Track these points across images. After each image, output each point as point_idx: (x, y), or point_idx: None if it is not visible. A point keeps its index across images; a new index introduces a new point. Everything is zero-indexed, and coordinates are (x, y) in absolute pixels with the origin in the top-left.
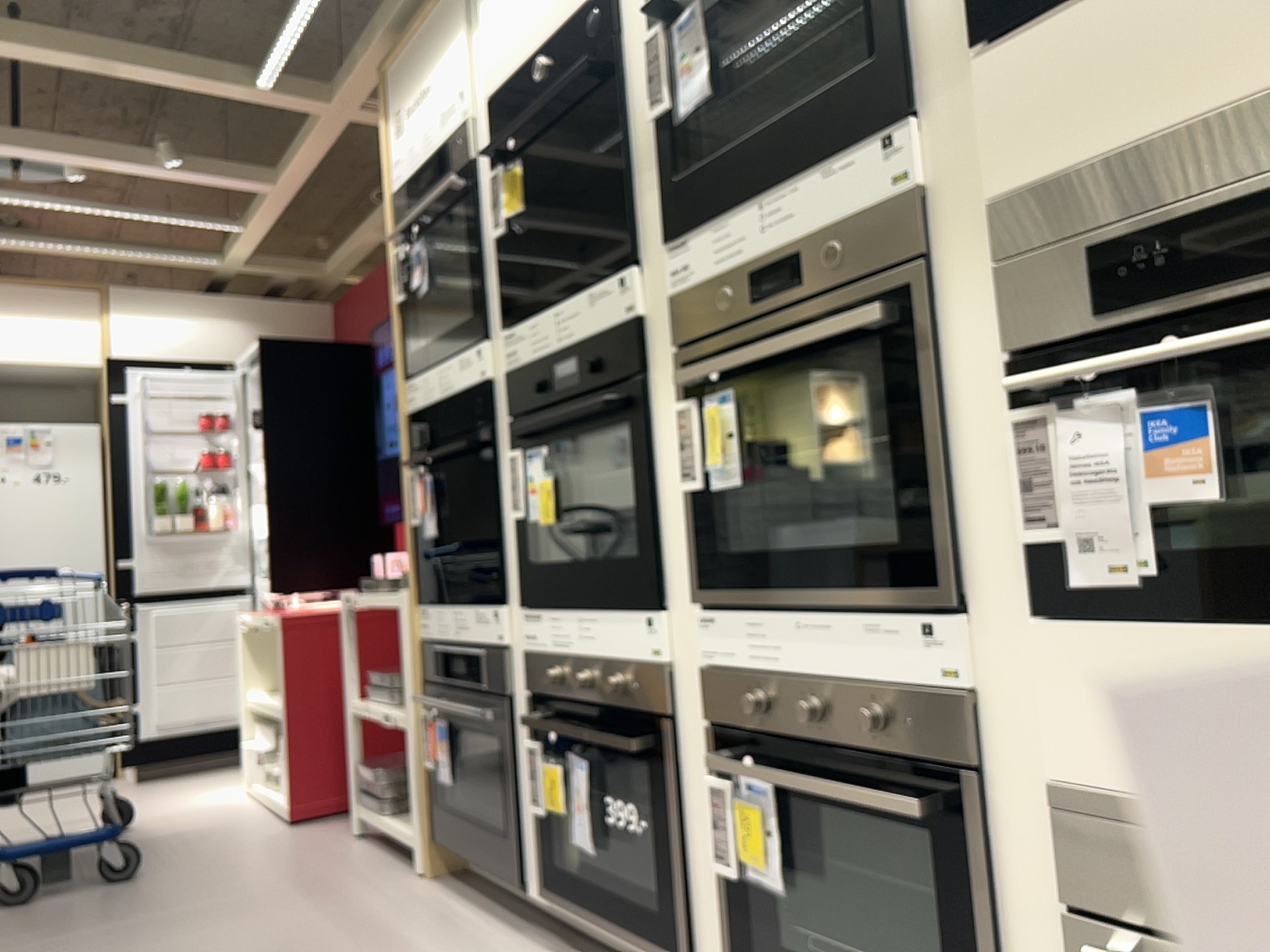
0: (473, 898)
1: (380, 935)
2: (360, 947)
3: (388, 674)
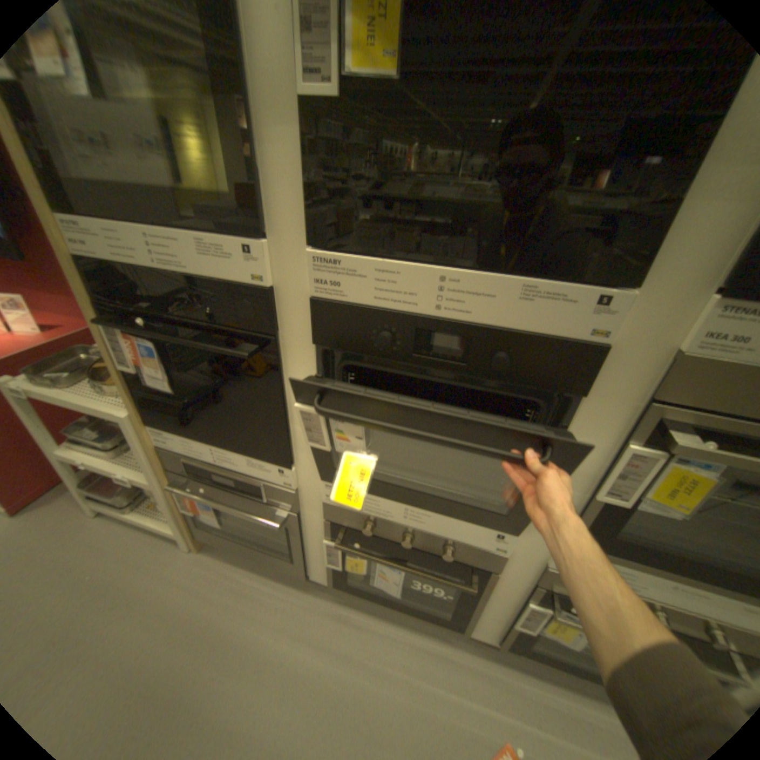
0: (244, 564)
1: (213, 637)
2: (209, 658)
3: (90, 434)
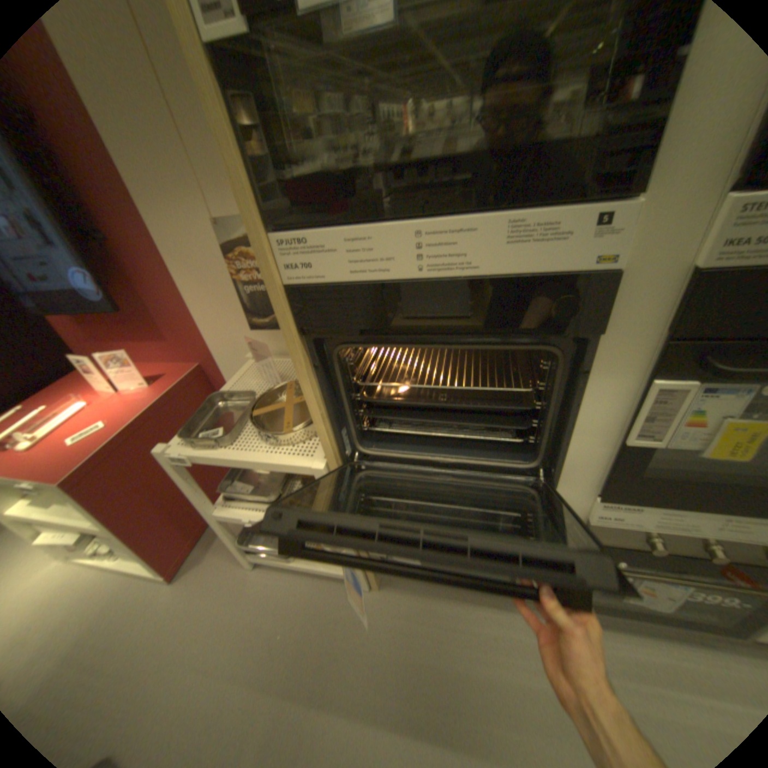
0: (433, 593)
1: (443, 681)
2: (450, 707)
3: (246, 487)
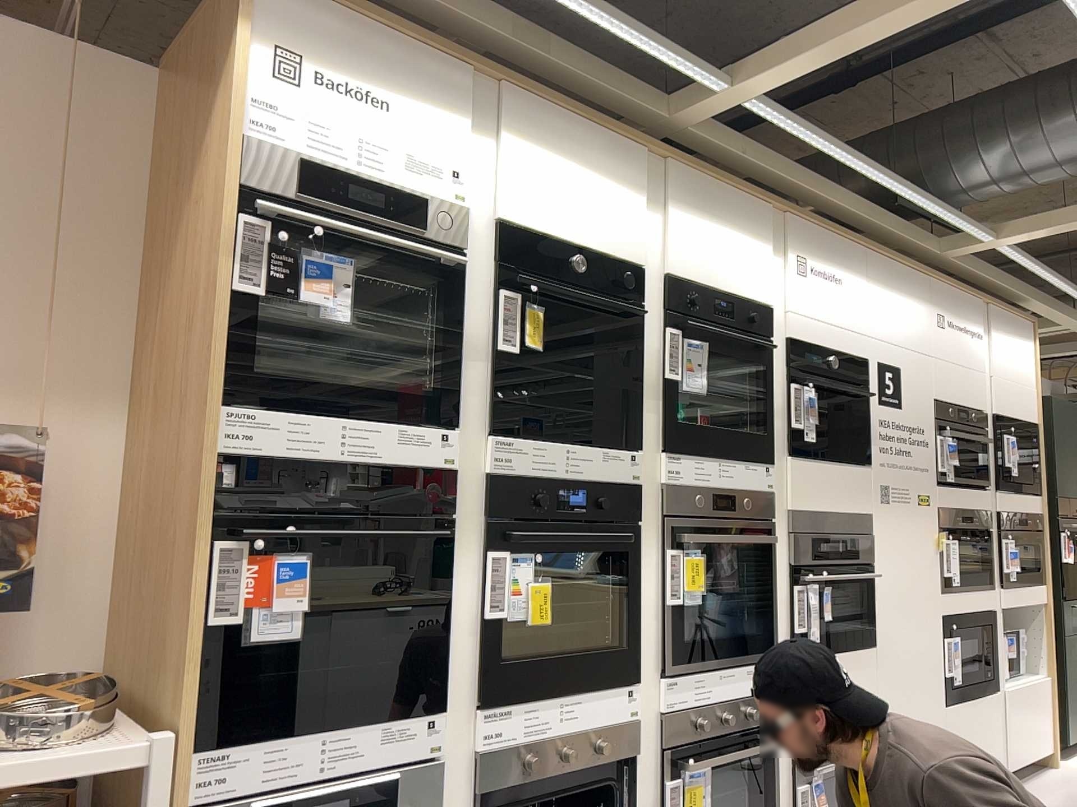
0: None
1: None
2: None
3: None
